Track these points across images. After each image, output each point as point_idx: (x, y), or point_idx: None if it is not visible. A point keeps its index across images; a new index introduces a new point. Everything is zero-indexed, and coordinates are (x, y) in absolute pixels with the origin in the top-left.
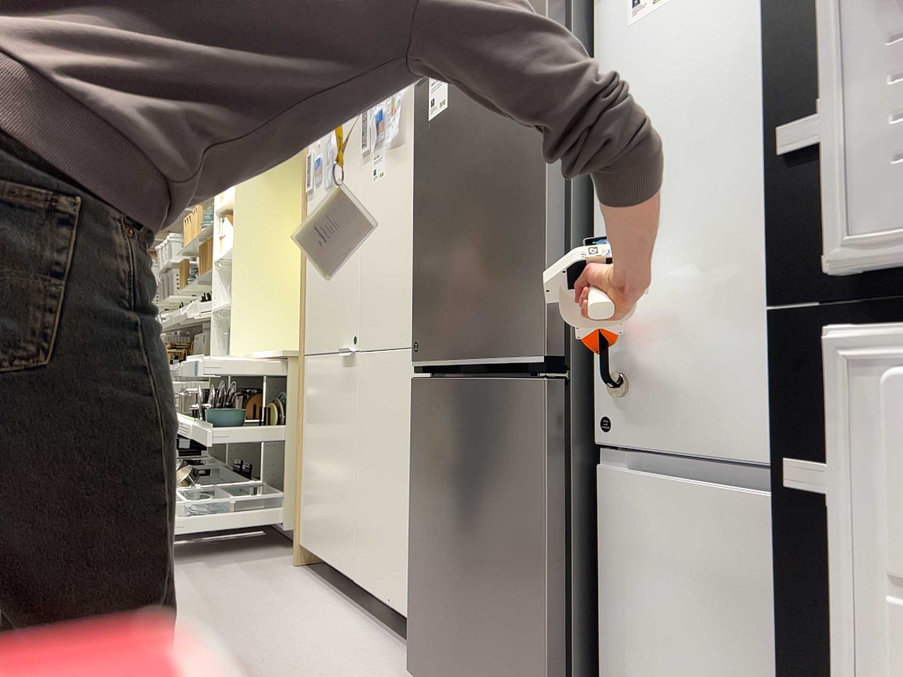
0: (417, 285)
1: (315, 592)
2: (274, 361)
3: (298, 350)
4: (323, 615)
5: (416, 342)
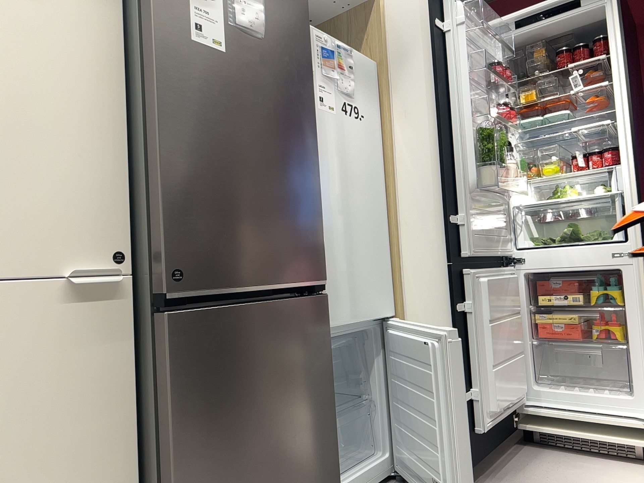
0: (170, 204)
1: None
2: None
3: None
4: None
5: (173, 268)
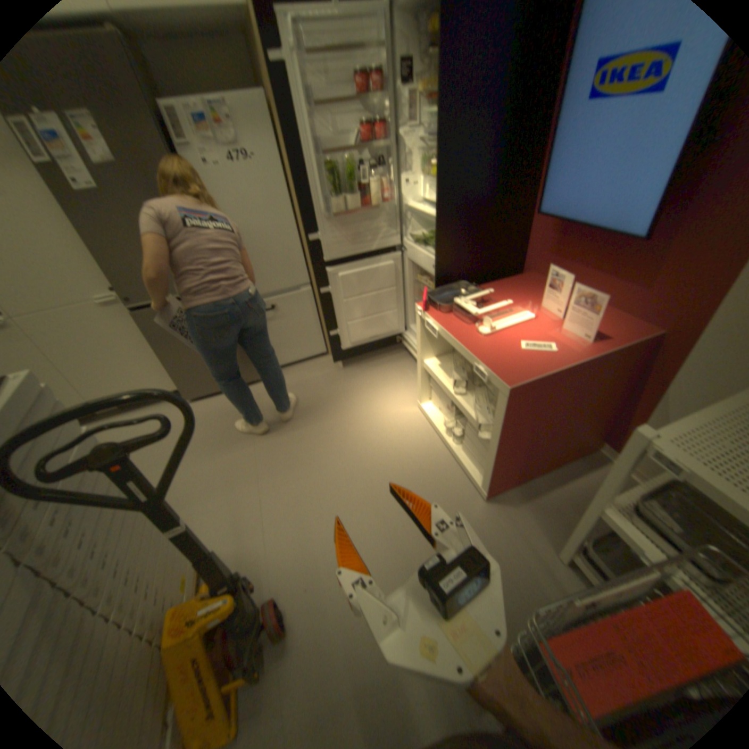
0: (108, 272)
1: None
2: None
3: None
4: None
5: (123, 295)
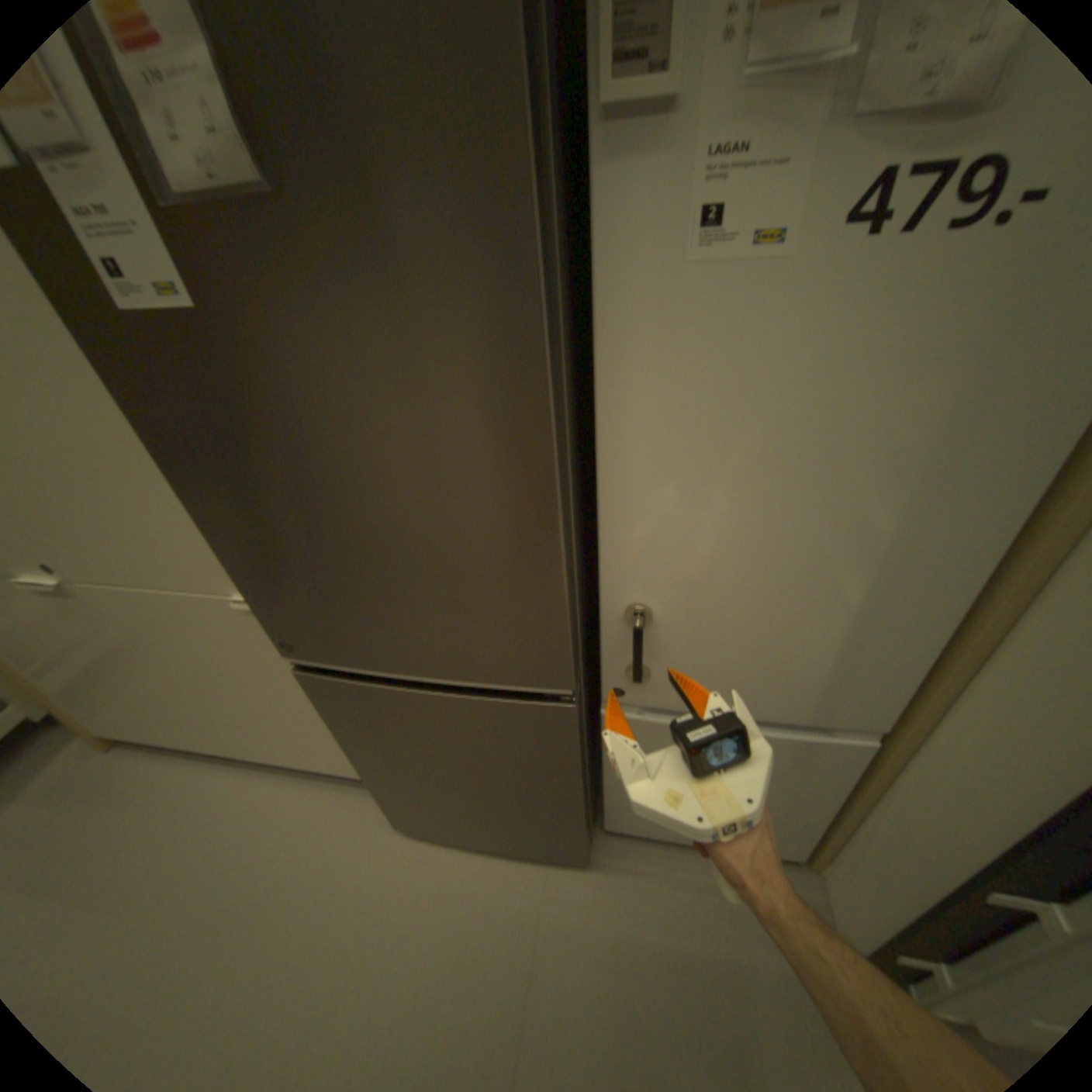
0: (245, 578)
1: (176, 776)
2: None
3: None
4: (224, 803)
5: (282, 637)
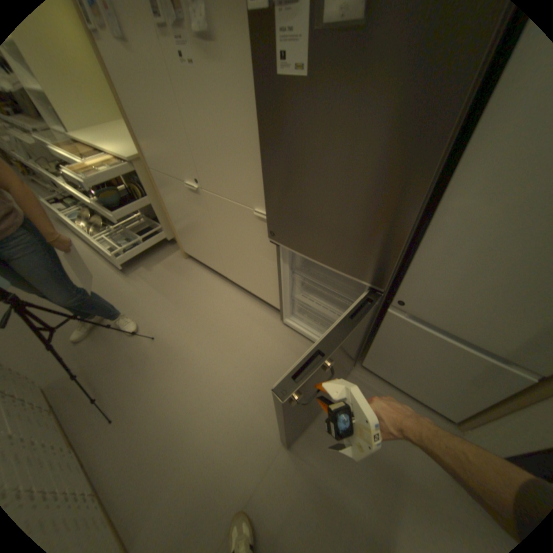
0: (269, 200)
1: (206, 276)
2: (119, 157)
3: (134, 152)
4: (219, 292)
5: (272, 229)
